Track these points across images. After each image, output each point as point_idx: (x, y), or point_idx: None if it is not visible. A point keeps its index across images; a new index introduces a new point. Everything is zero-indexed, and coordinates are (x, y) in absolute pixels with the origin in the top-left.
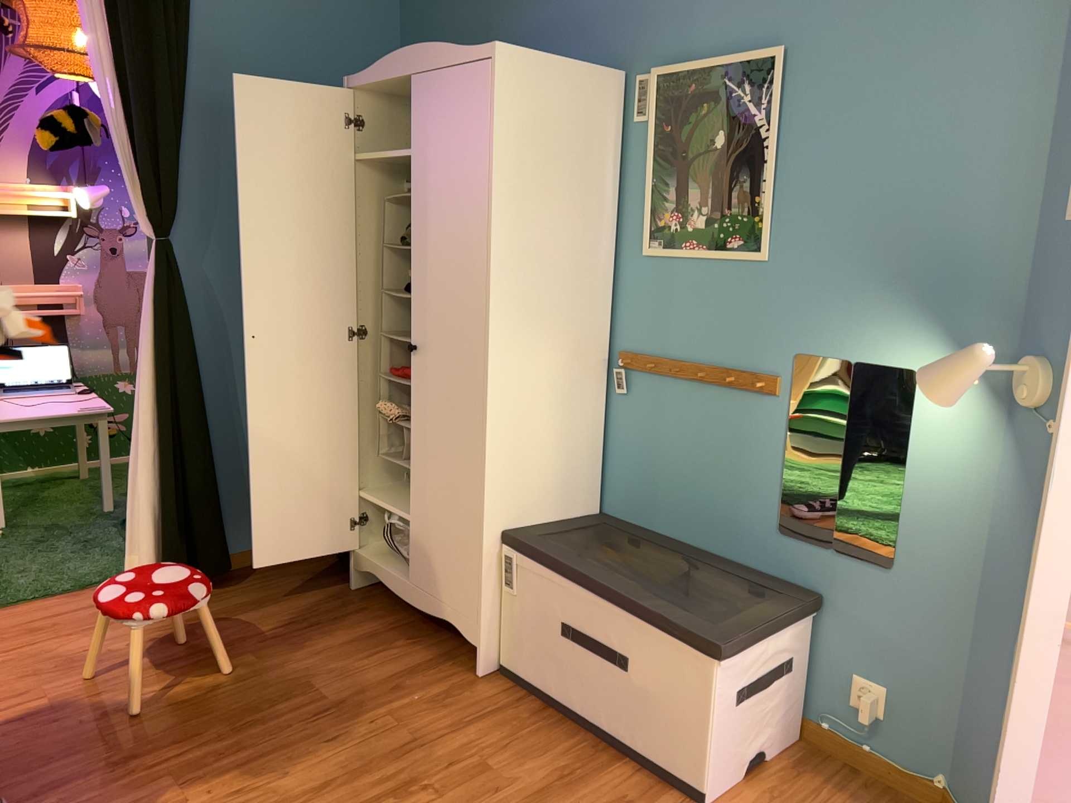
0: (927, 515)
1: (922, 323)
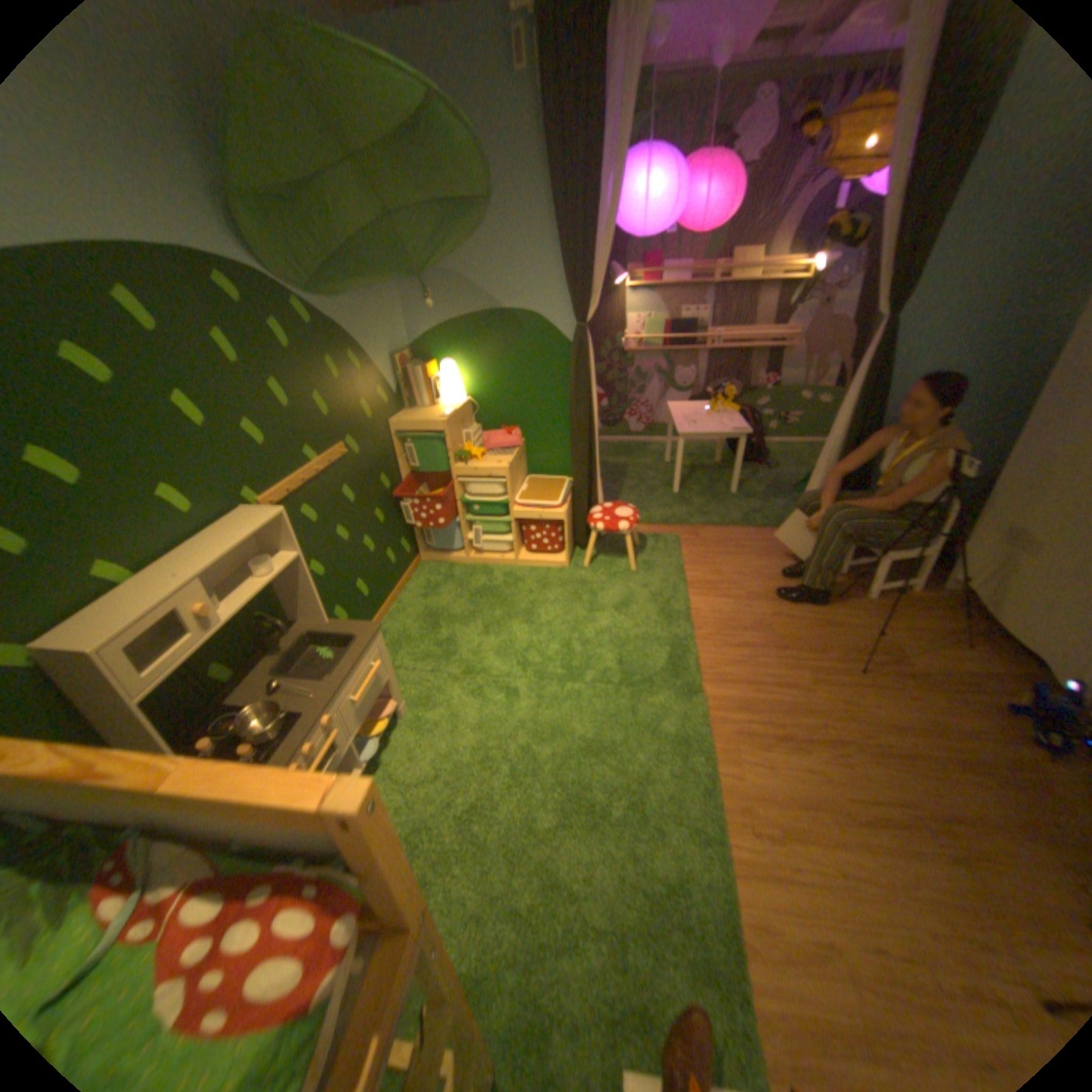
0: None
1: None
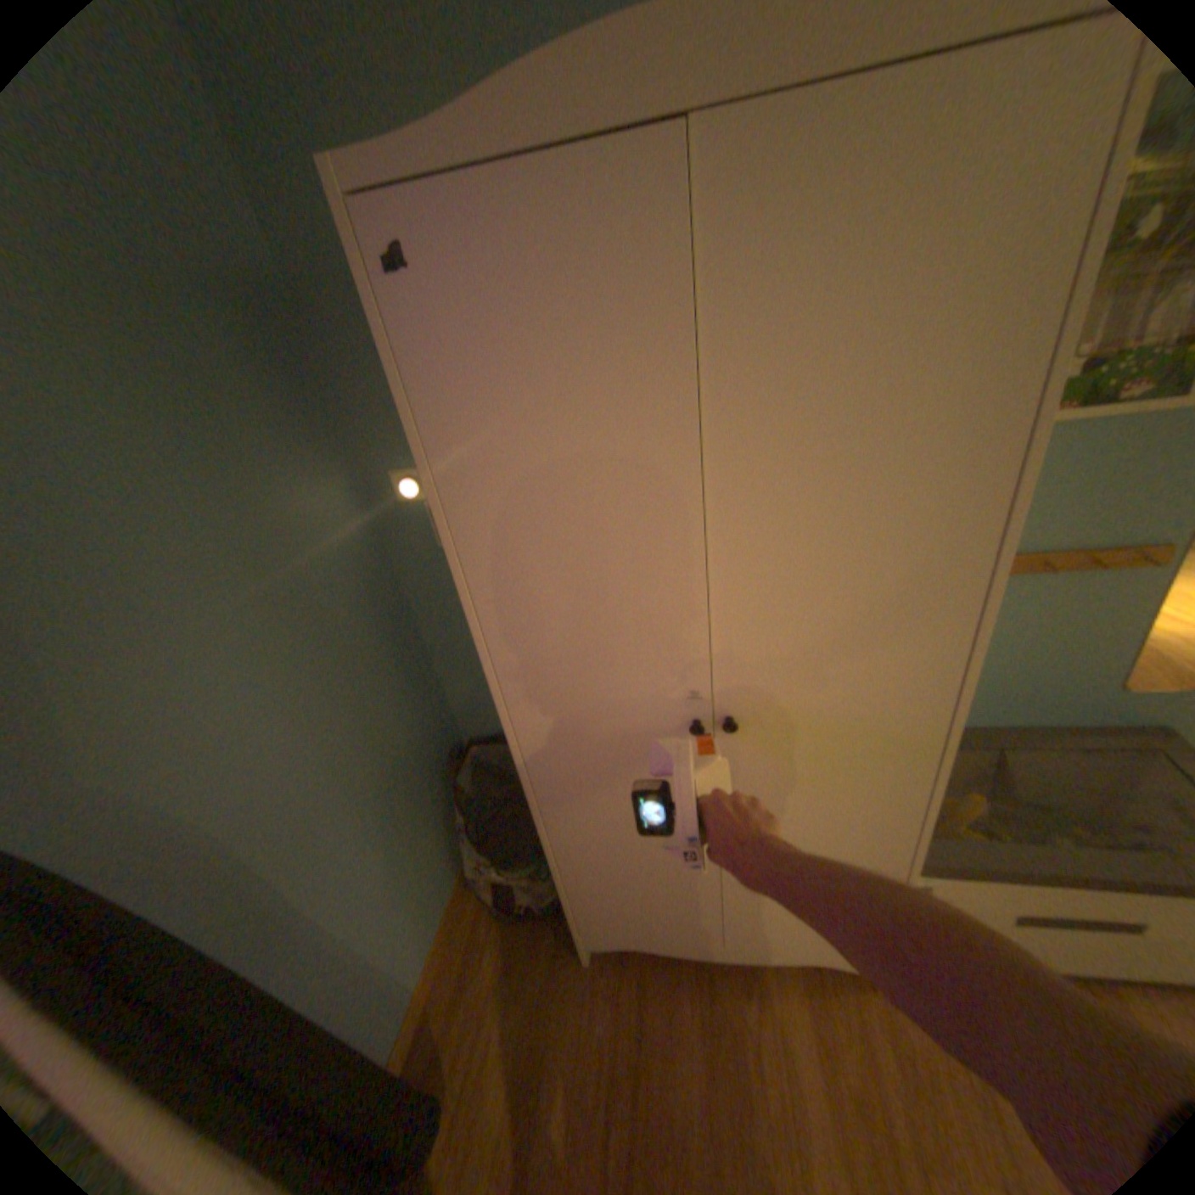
0: None
1: None
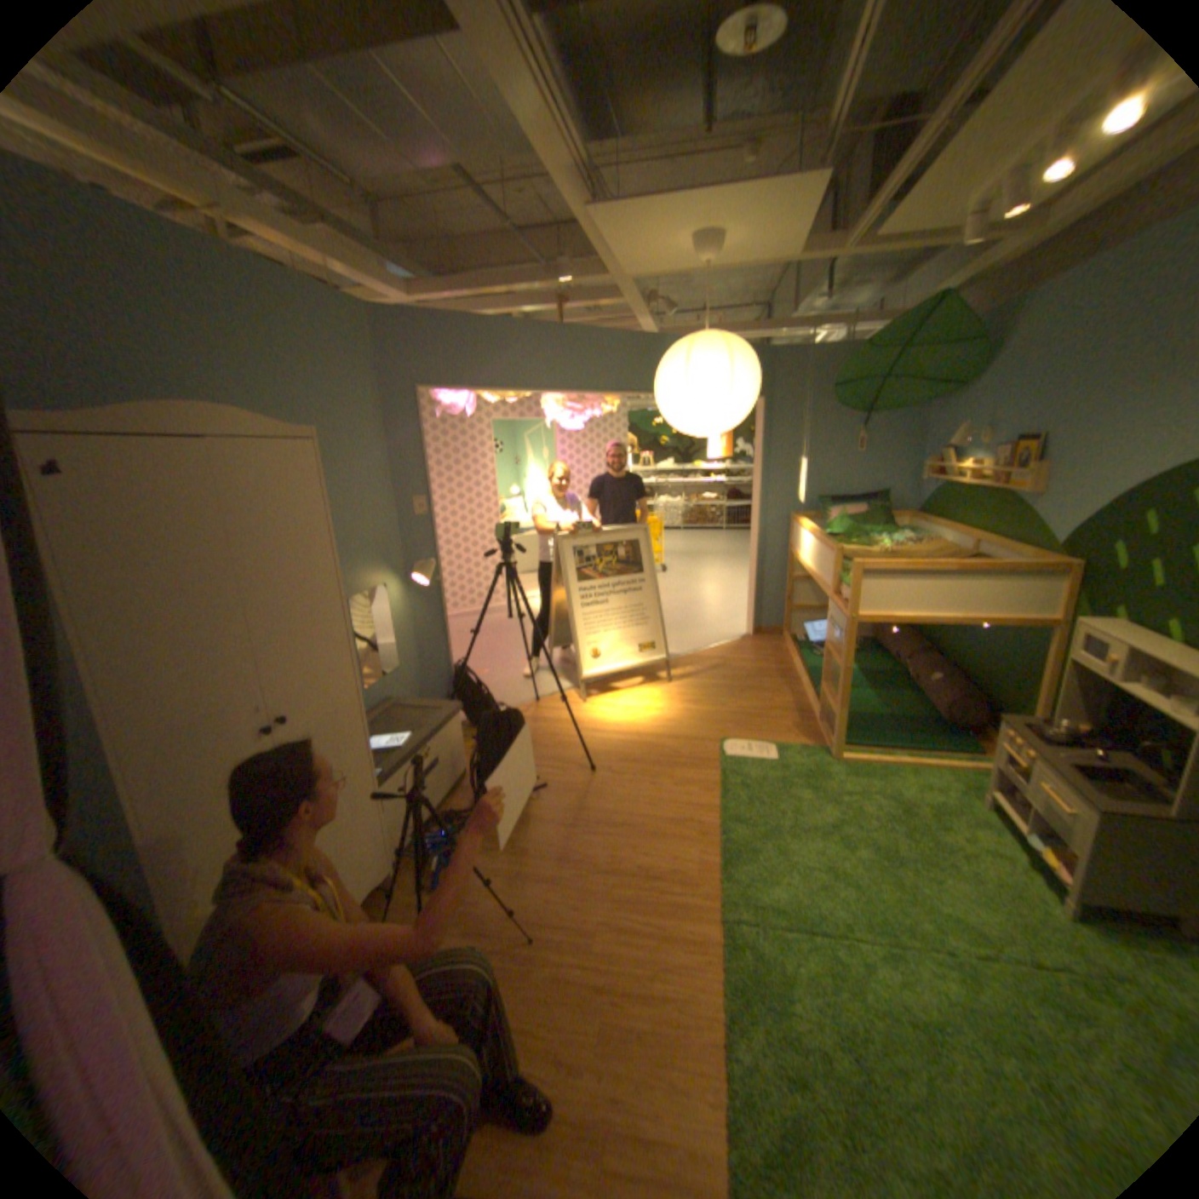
0: (400, 637)
1: (381, 565)
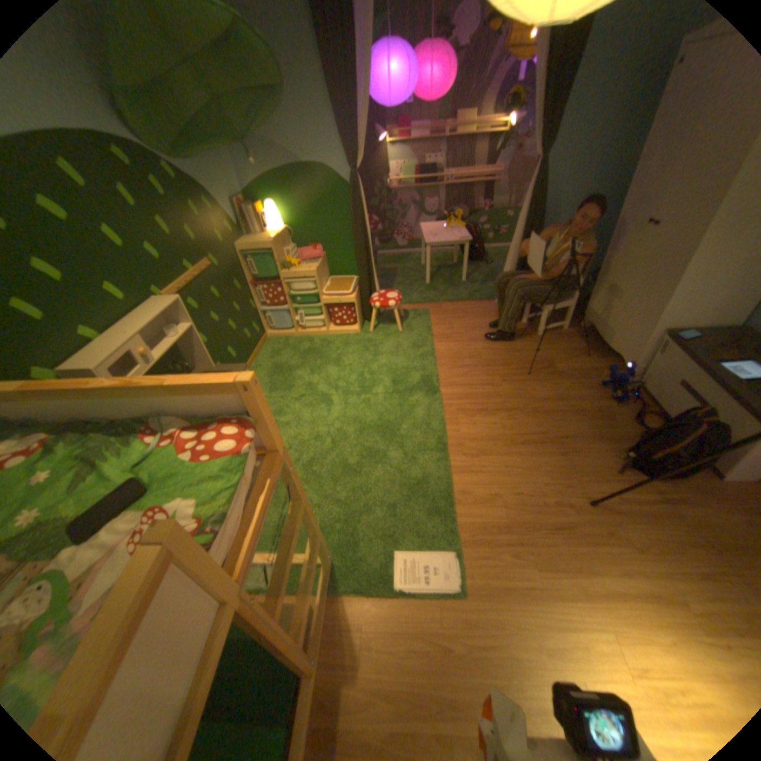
0: None
1: None
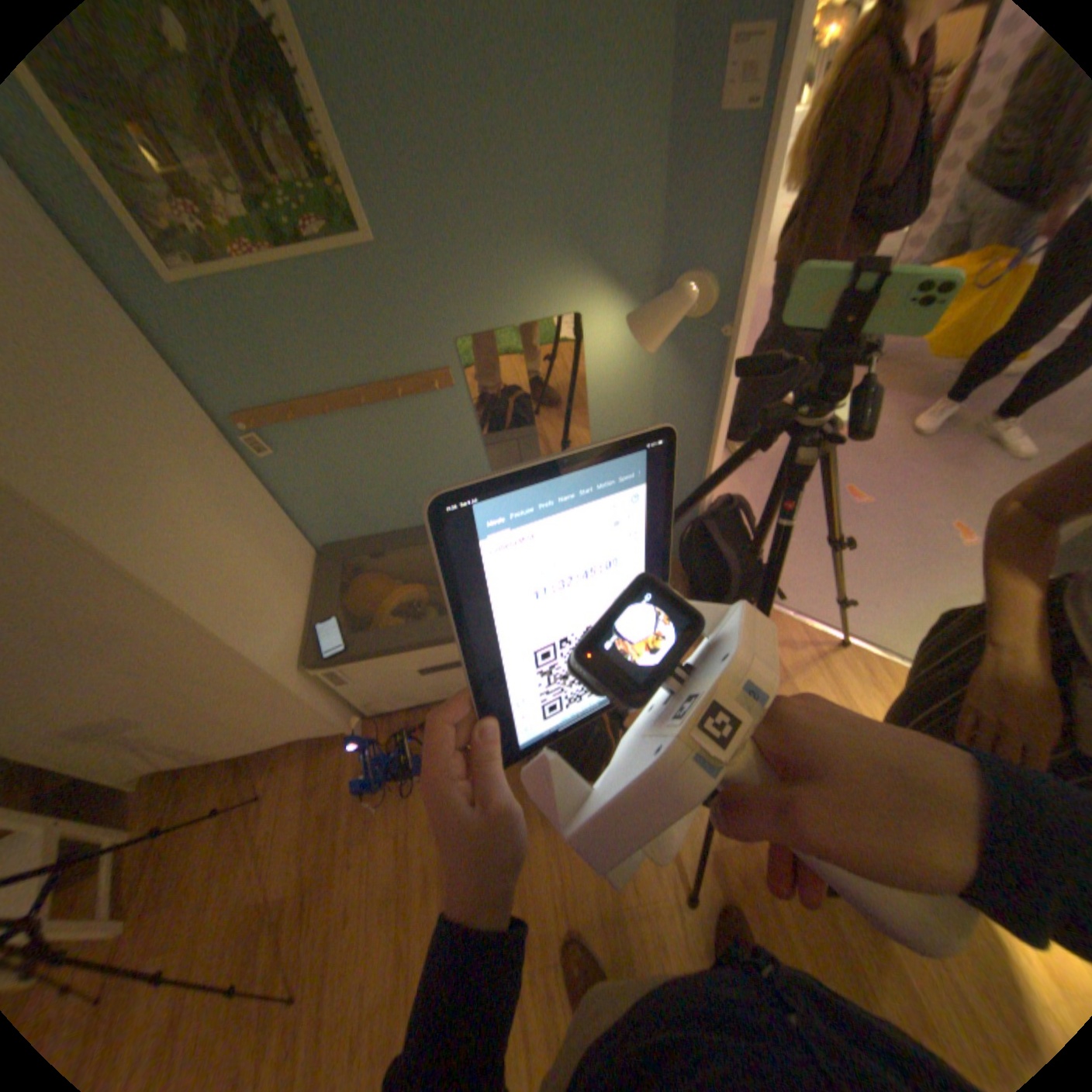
0: (610, 421)
1: (576, 265)
